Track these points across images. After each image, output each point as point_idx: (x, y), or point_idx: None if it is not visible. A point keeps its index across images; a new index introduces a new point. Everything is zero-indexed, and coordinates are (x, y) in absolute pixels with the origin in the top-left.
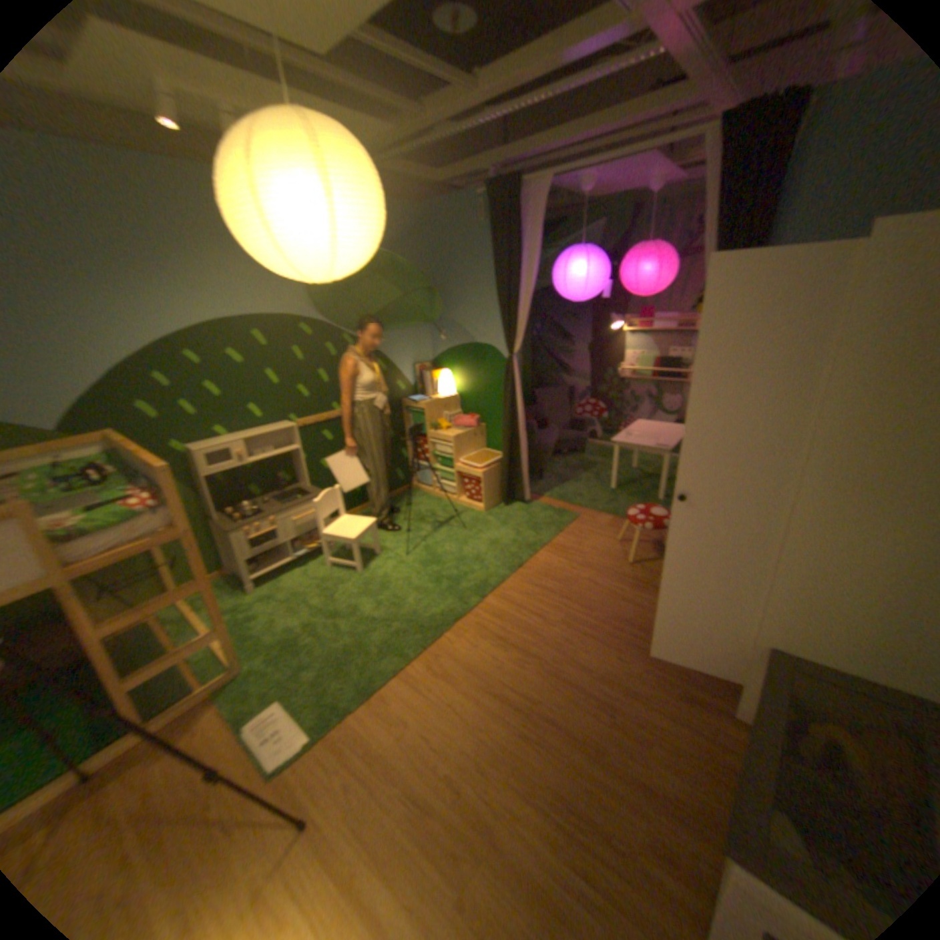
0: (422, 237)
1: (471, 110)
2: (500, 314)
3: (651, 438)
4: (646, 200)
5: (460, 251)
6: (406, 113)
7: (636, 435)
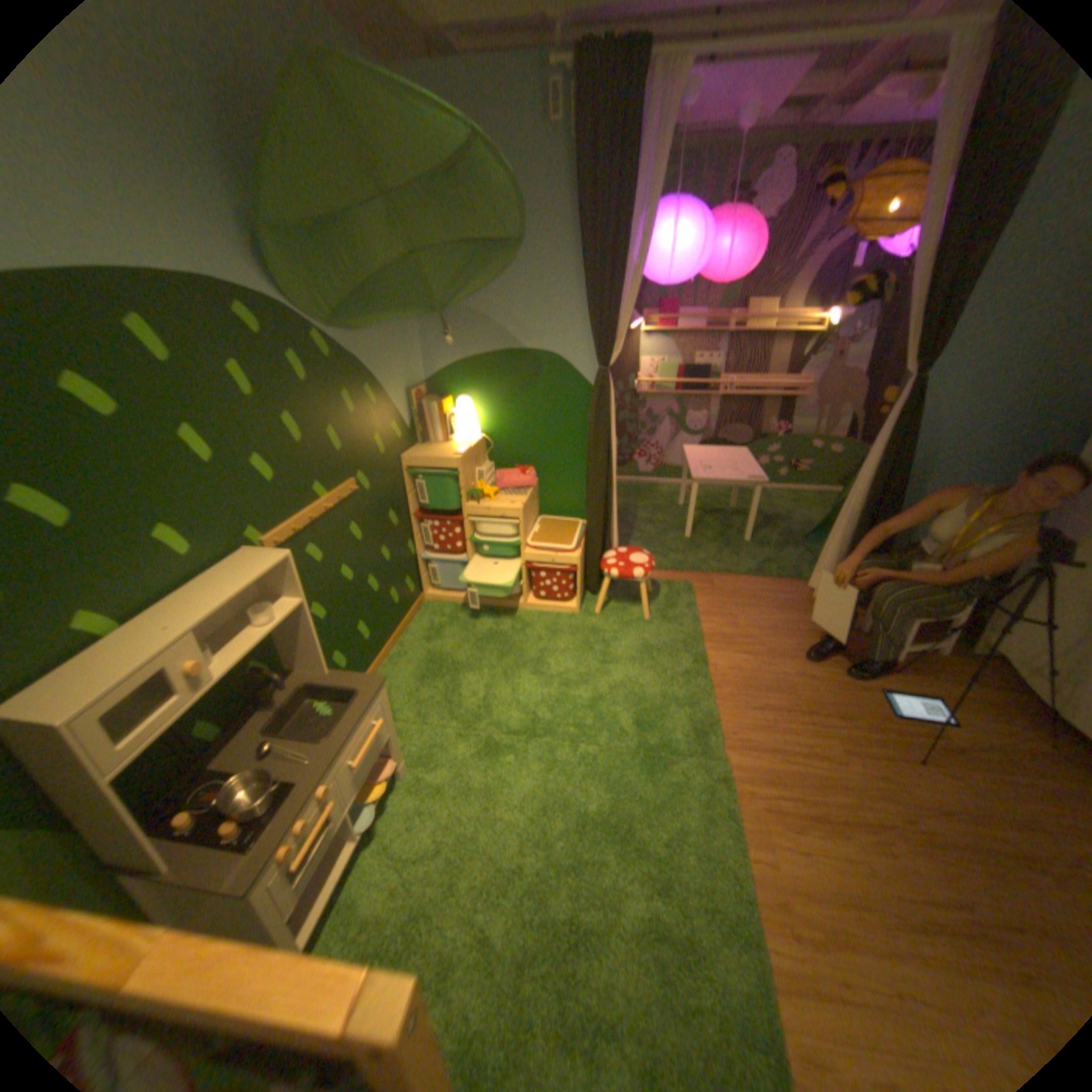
0: None
1: None
2: (590, 299)
3: (733, 469)
4: None
5: None
6: None
7: (706, 467)
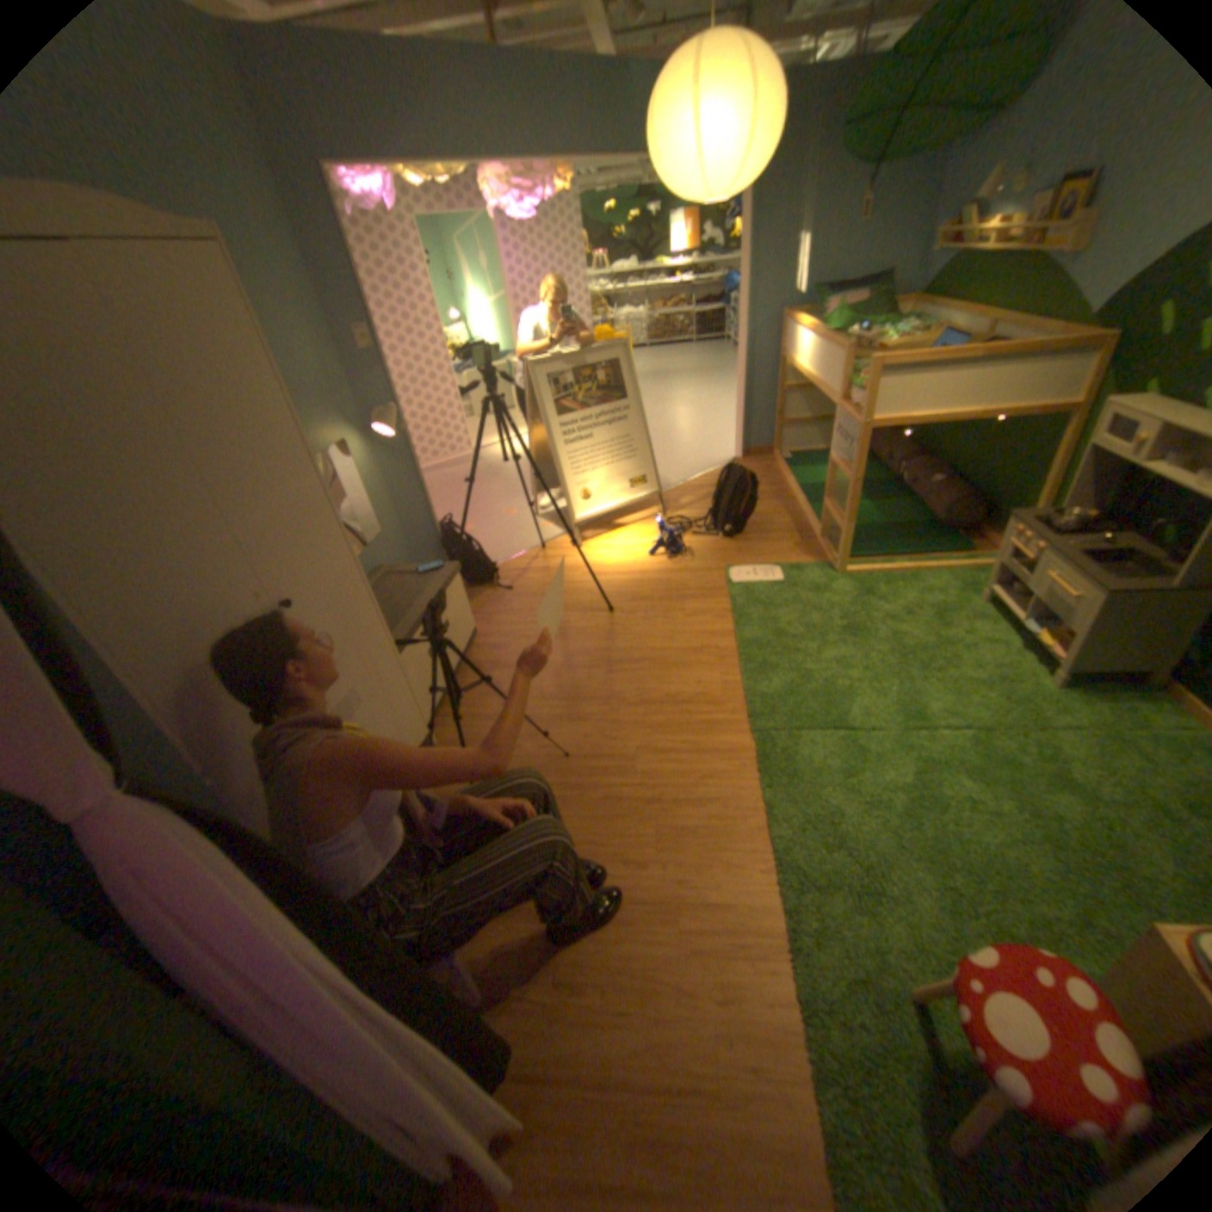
0: None
1: None
2: None
3: None
4: None
5: None
6: None
7: None
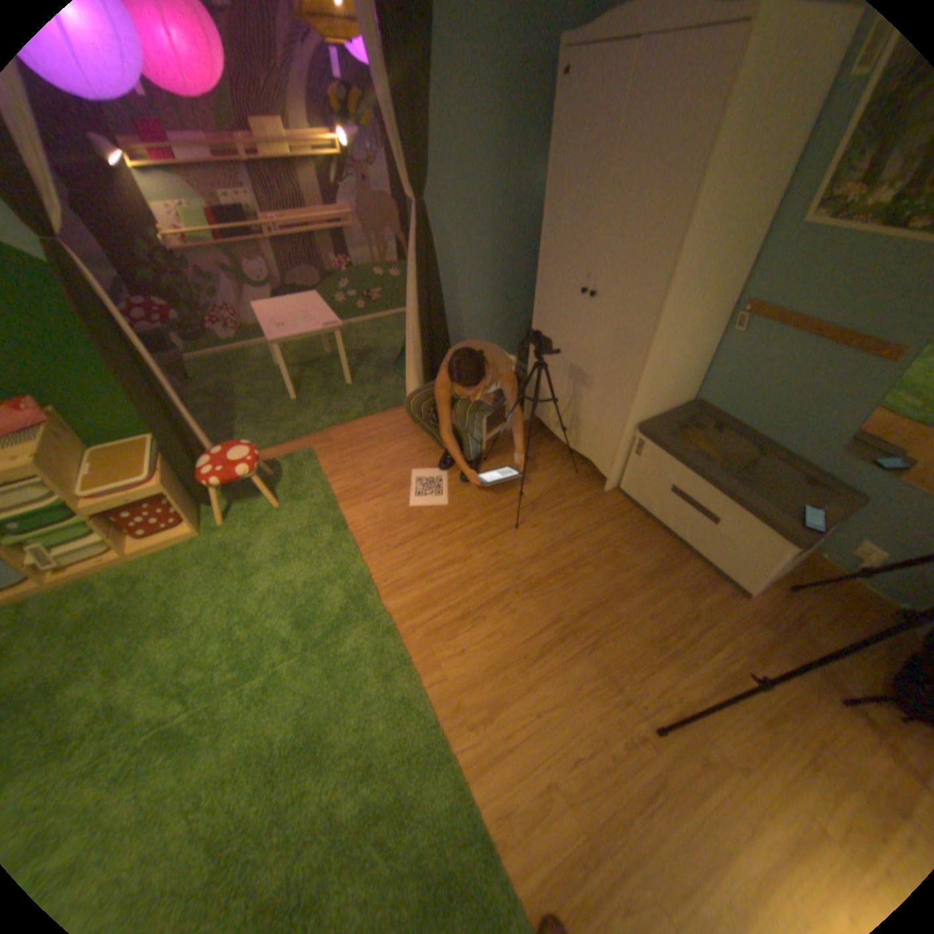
0: None
1: None
2: None
3: (306, 320)
4: None
5: None
6: None
7: (280, 324)
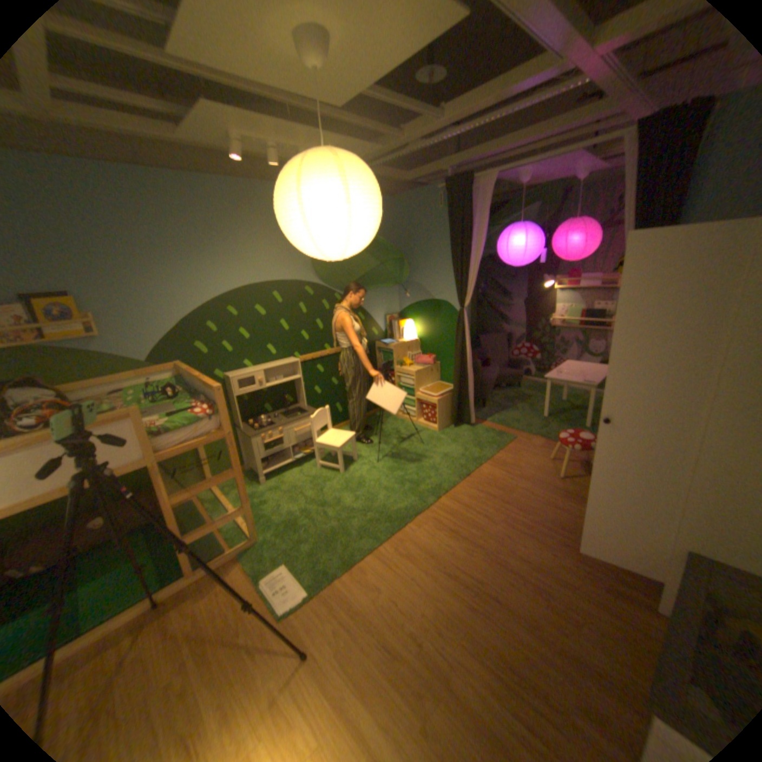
0: (394, 220)
1: (437, 131)
2: (453, 277)
3: (578, 375)
4: (573, 185)
5: (422, 230)
6: (389, 136)
7: (565, 373)
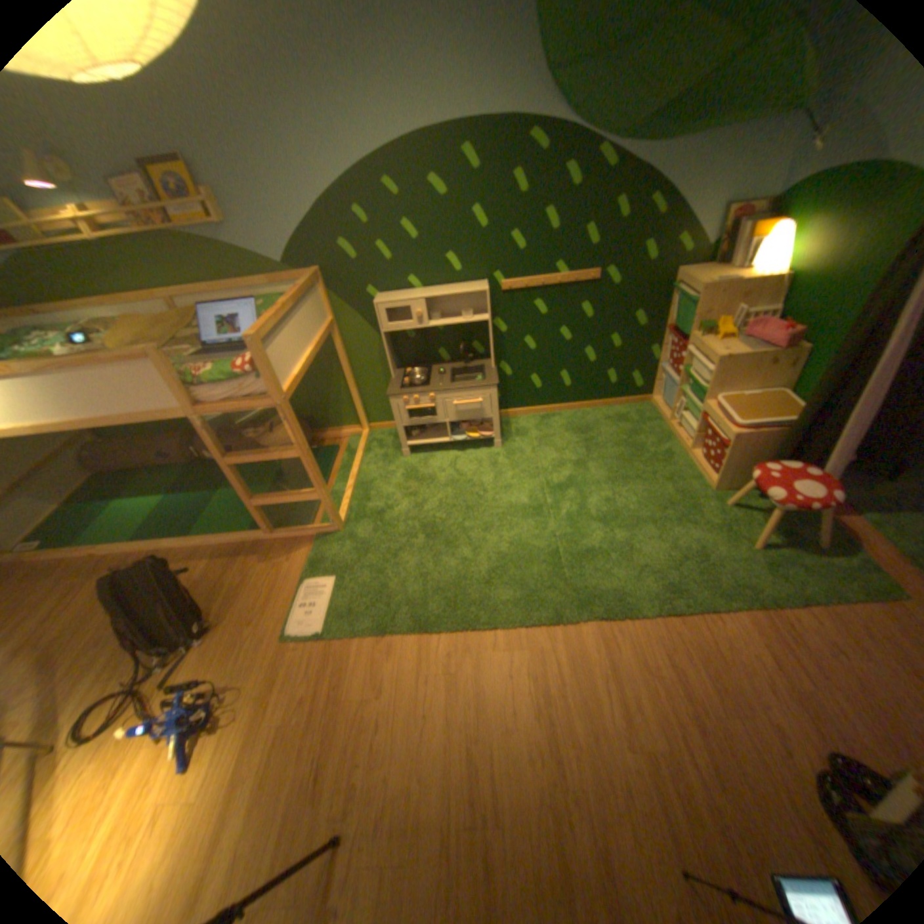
0: None
1: None
2: None
3: None
4: None
5: None
6: None
7: None
